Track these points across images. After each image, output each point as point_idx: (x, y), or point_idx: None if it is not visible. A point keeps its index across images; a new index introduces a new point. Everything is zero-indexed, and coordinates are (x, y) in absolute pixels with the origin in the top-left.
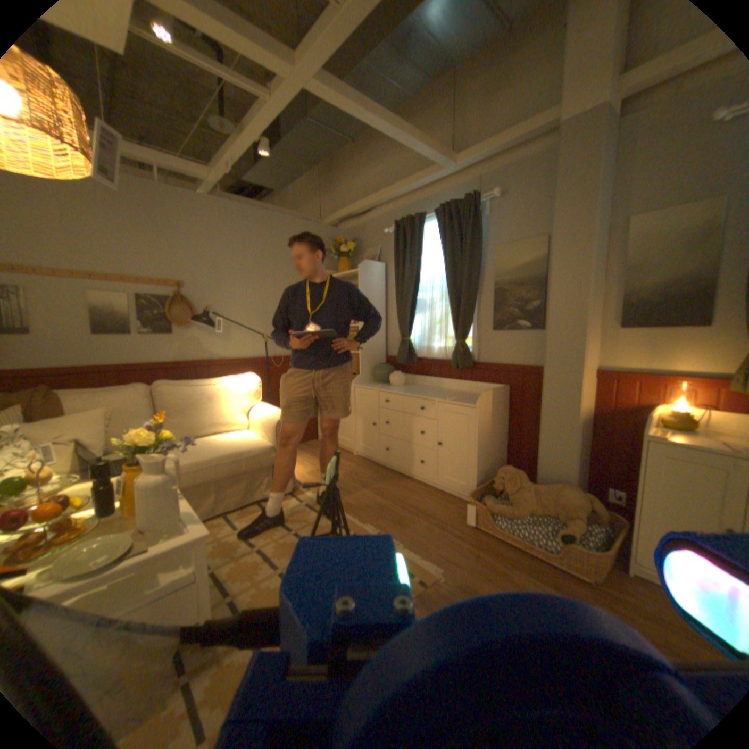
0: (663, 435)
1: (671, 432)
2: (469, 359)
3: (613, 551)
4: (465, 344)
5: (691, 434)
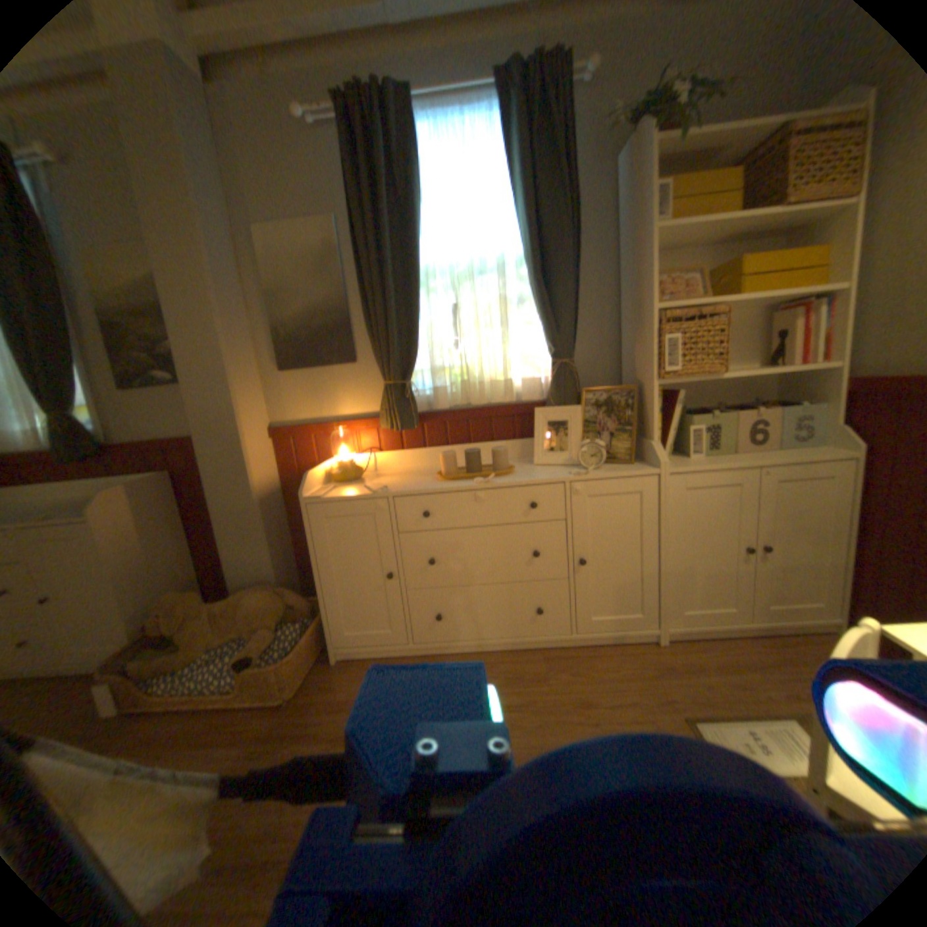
0: (321, 493)
1: (333, 486)
2: (88, 442)
3: (295, 650)
4: (69, 418)
5: (354, 483)
